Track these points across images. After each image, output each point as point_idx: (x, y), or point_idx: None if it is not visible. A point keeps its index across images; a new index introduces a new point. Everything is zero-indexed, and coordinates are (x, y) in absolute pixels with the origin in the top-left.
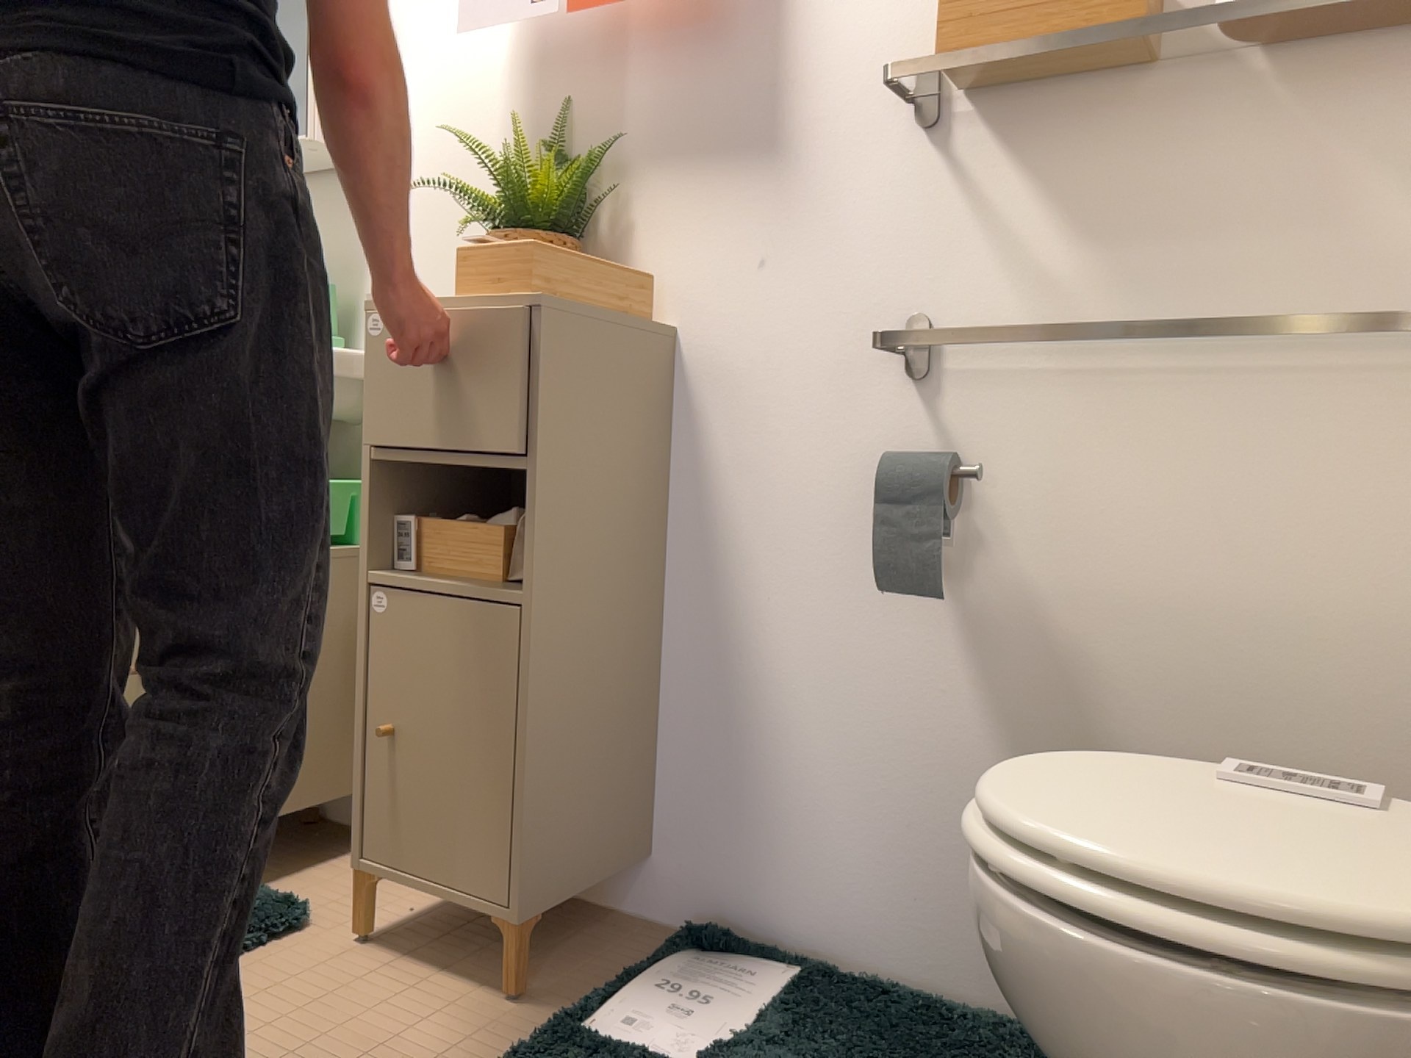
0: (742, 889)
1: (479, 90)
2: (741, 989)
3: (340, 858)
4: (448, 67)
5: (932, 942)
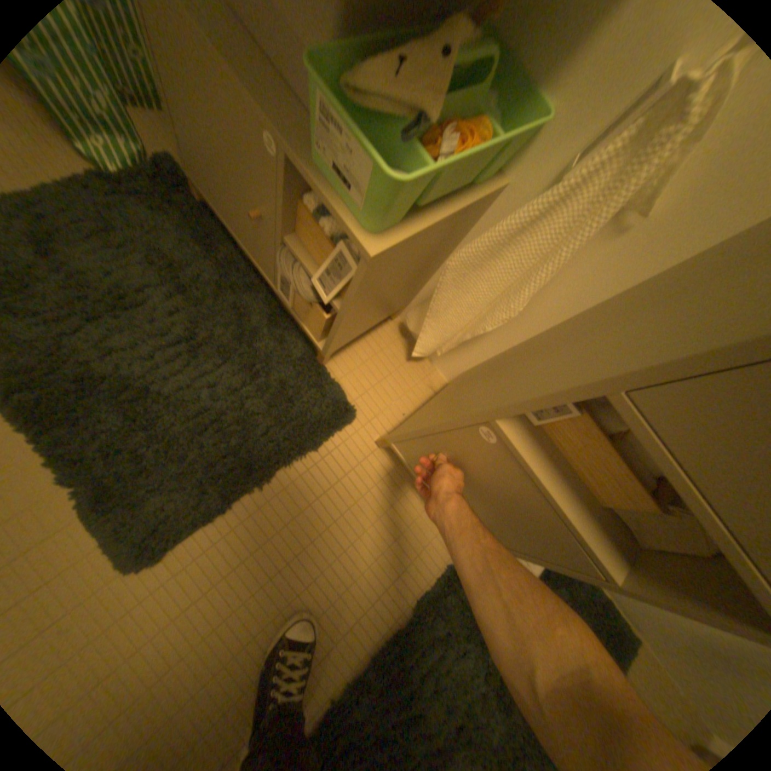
0: None
1: None
2: None
3: (374, 335)
4: None
5: None
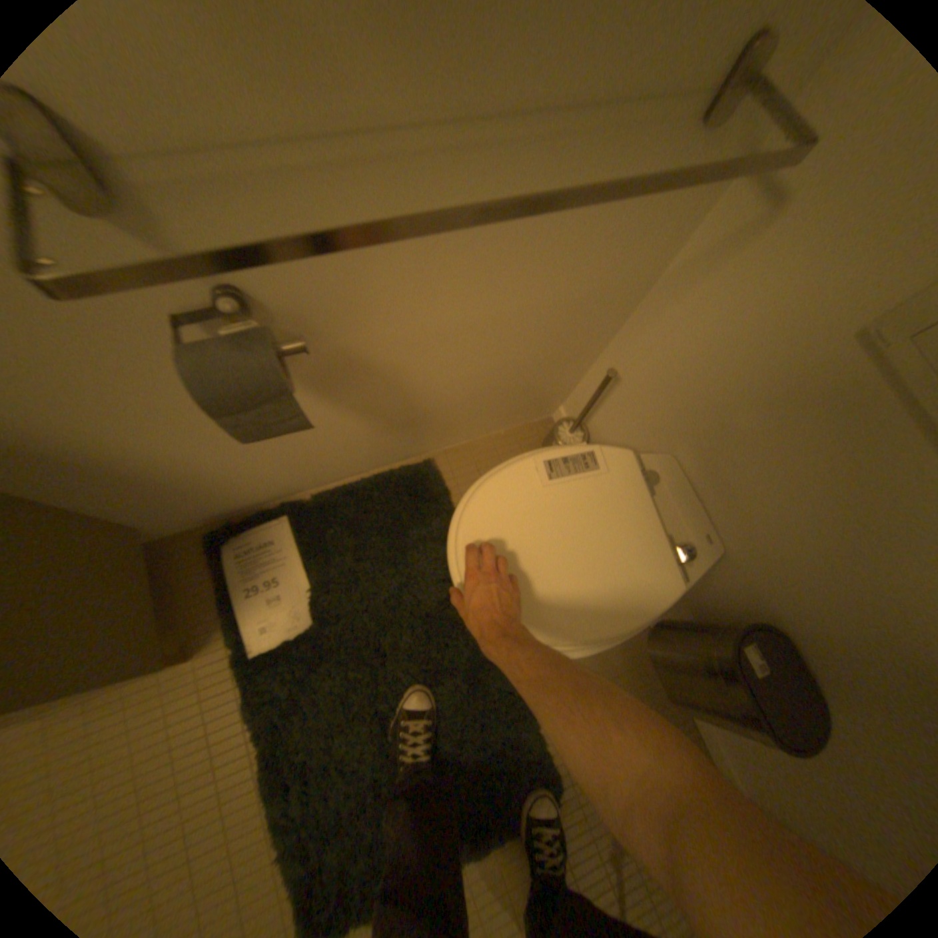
0: (218, 506)
1: None
2: (278, 557)
3: None
4: None
5: (338, 469)
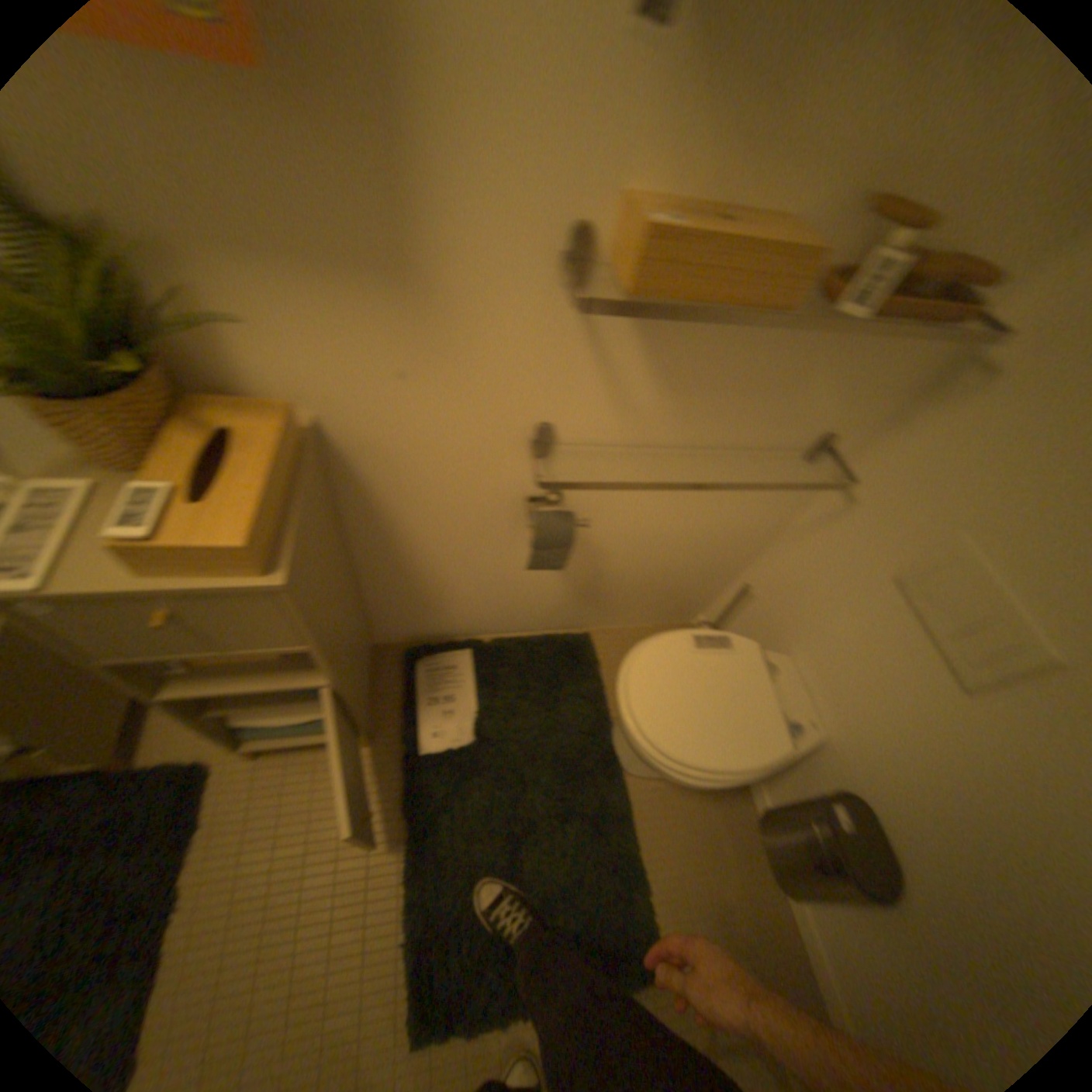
0: (431, 627)
1: None
2: (461, 680)
3: None
4: None
5: (523, 622)
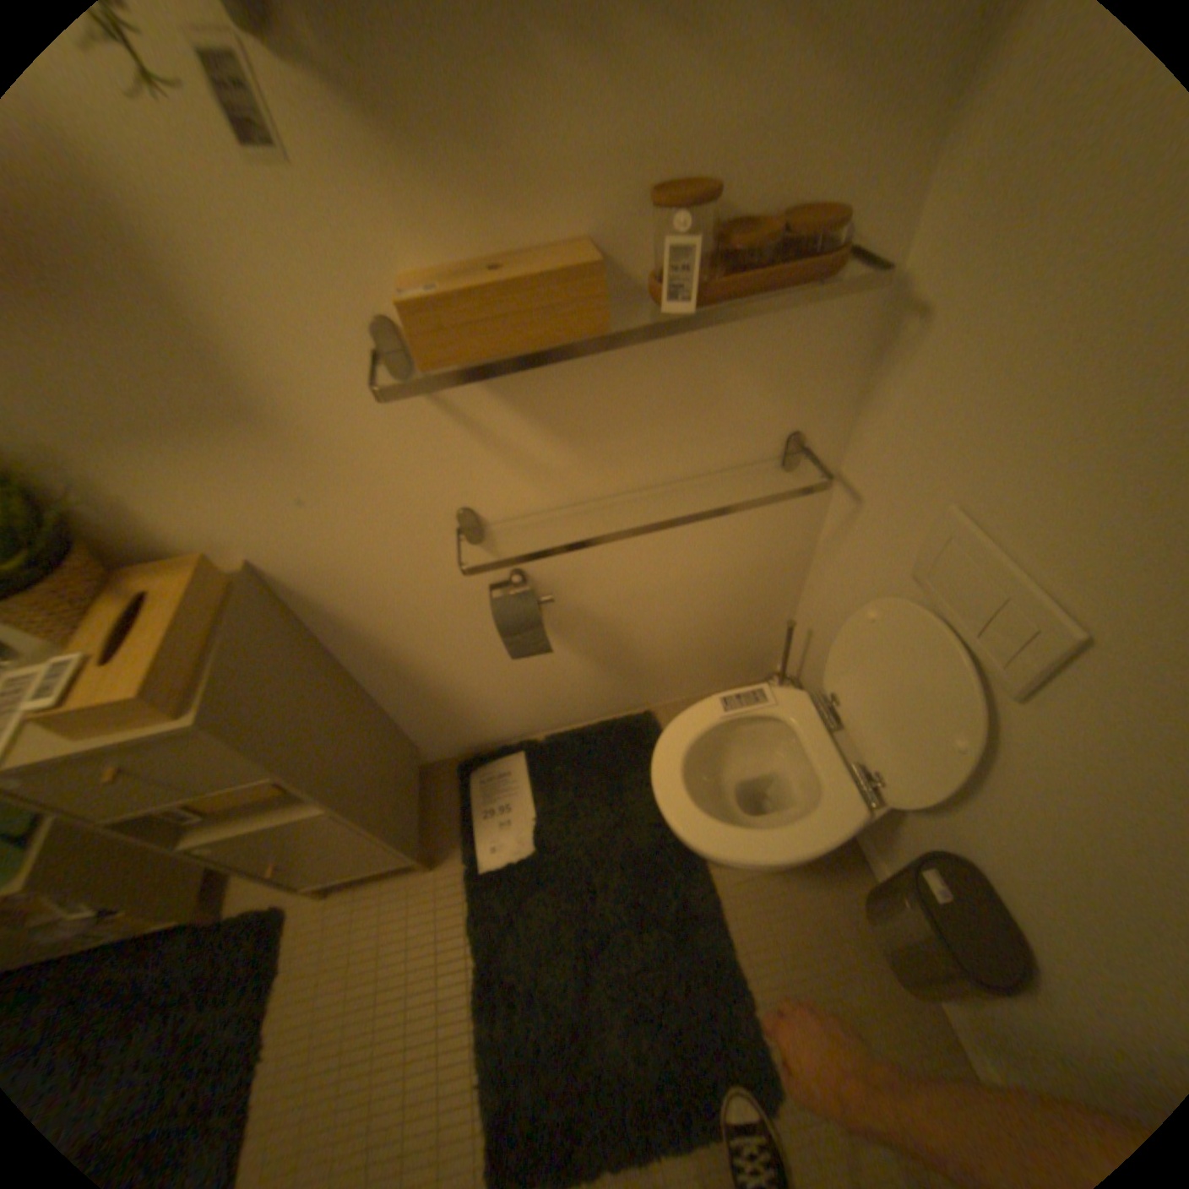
0: (472, 737)
1: None
2: (511, 787)
3: None
4: None
5: (567, 713)
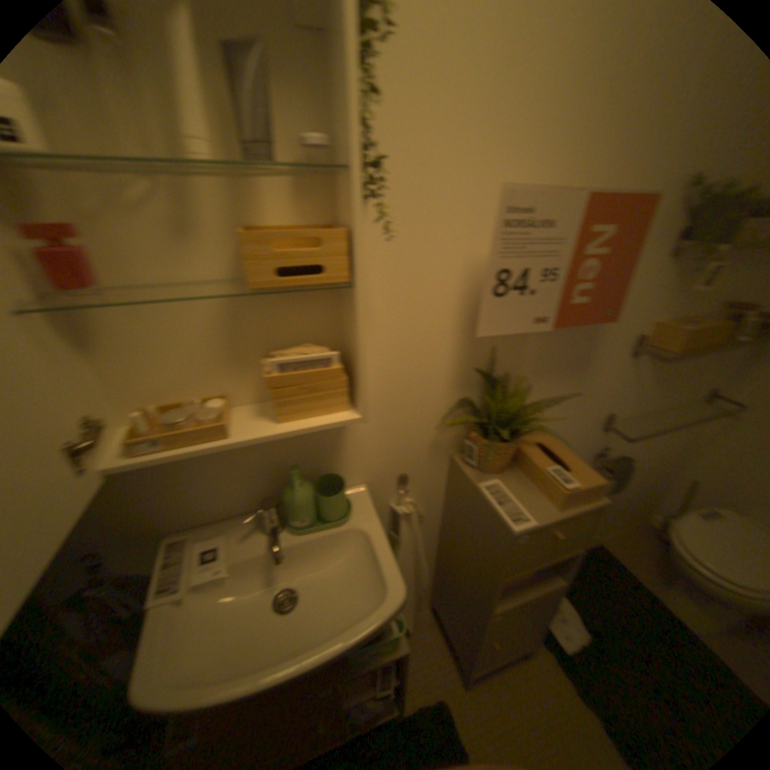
0: None
1: (433, 339)
2: None
3: None
4: (408, 323)
5: None
